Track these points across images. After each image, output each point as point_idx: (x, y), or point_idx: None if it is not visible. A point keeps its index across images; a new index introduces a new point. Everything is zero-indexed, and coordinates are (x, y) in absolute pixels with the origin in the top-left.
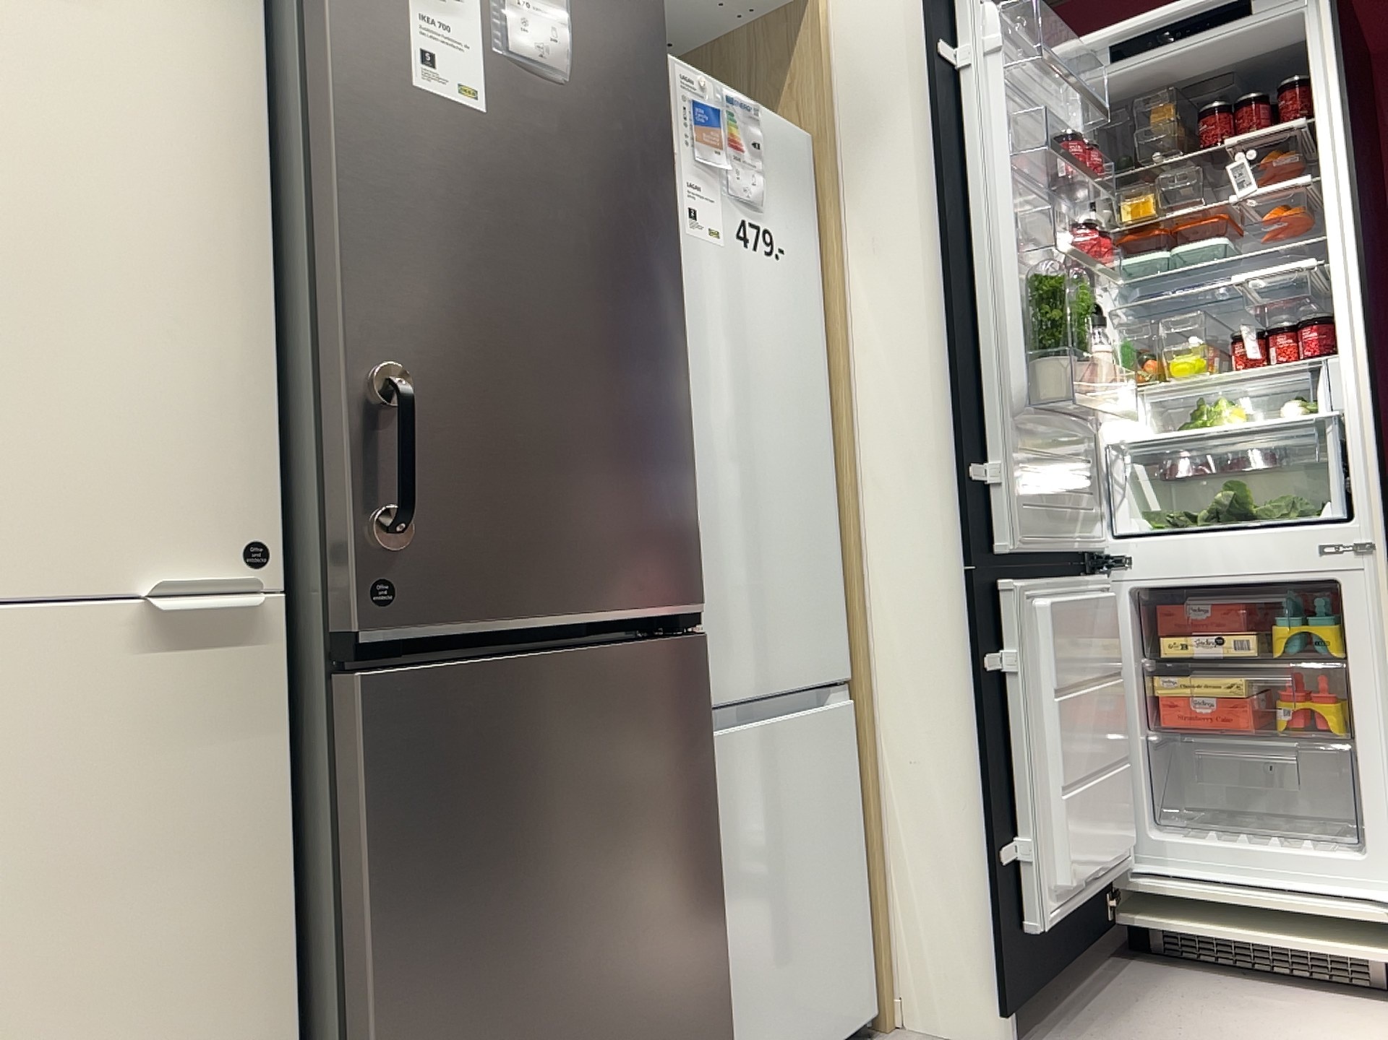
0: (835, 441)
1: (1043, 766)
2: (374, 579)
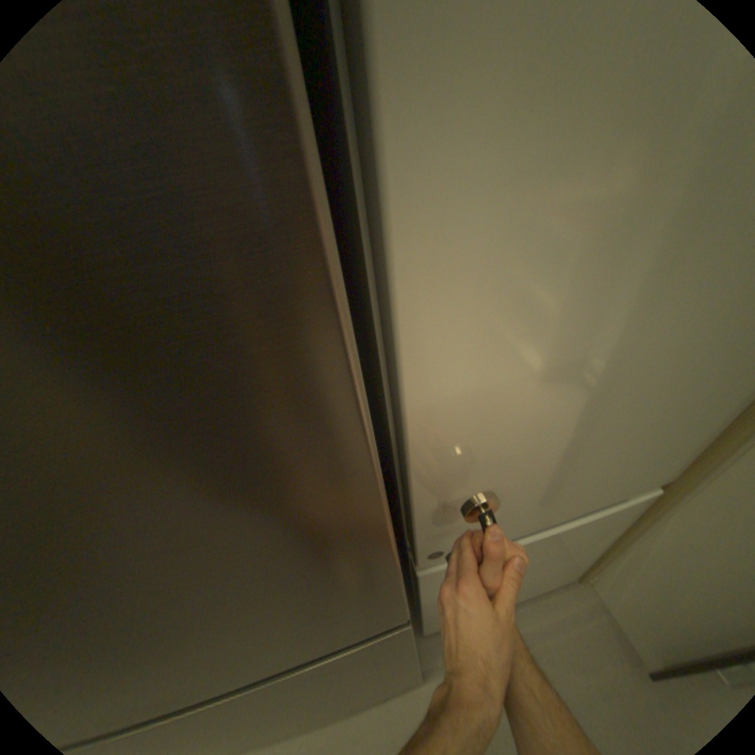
0: None
1: None
2: None
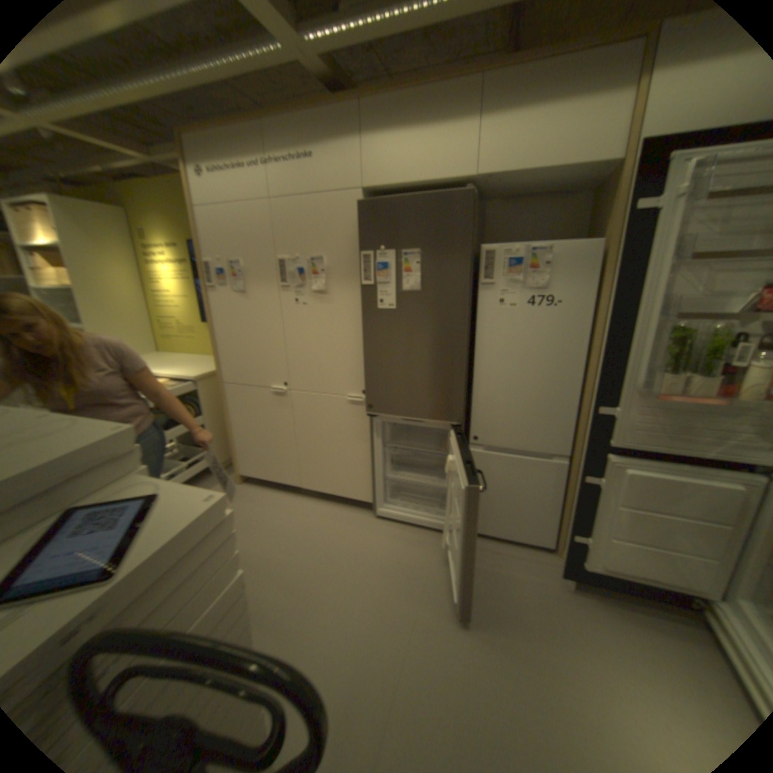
0: (588, 373)
1: (610, 526)
2: (371, 403)
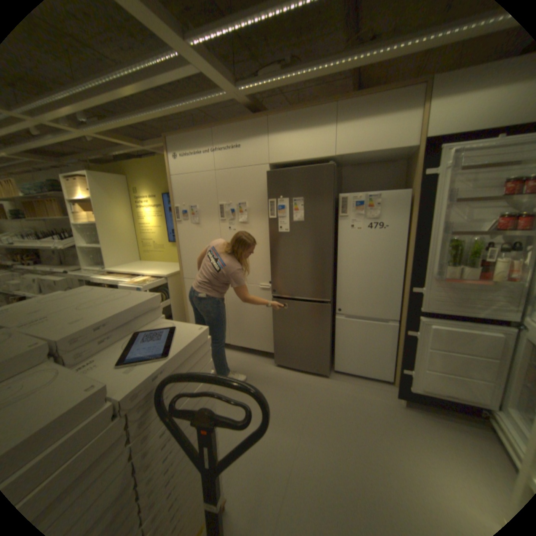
0: (407, 268)
1: (425, 363)
2: (274, 289)
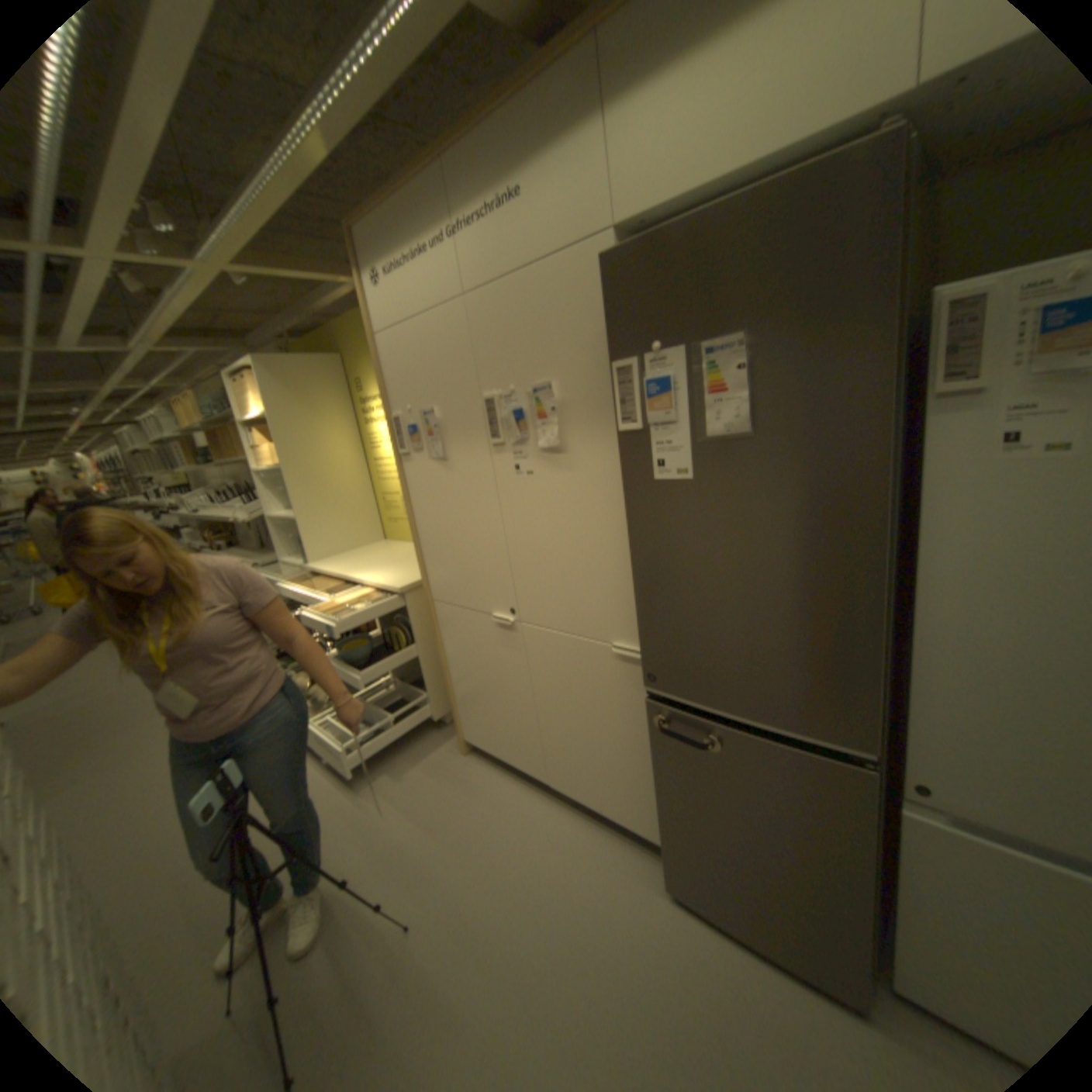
0: None
1: None
2: (650, 671)
